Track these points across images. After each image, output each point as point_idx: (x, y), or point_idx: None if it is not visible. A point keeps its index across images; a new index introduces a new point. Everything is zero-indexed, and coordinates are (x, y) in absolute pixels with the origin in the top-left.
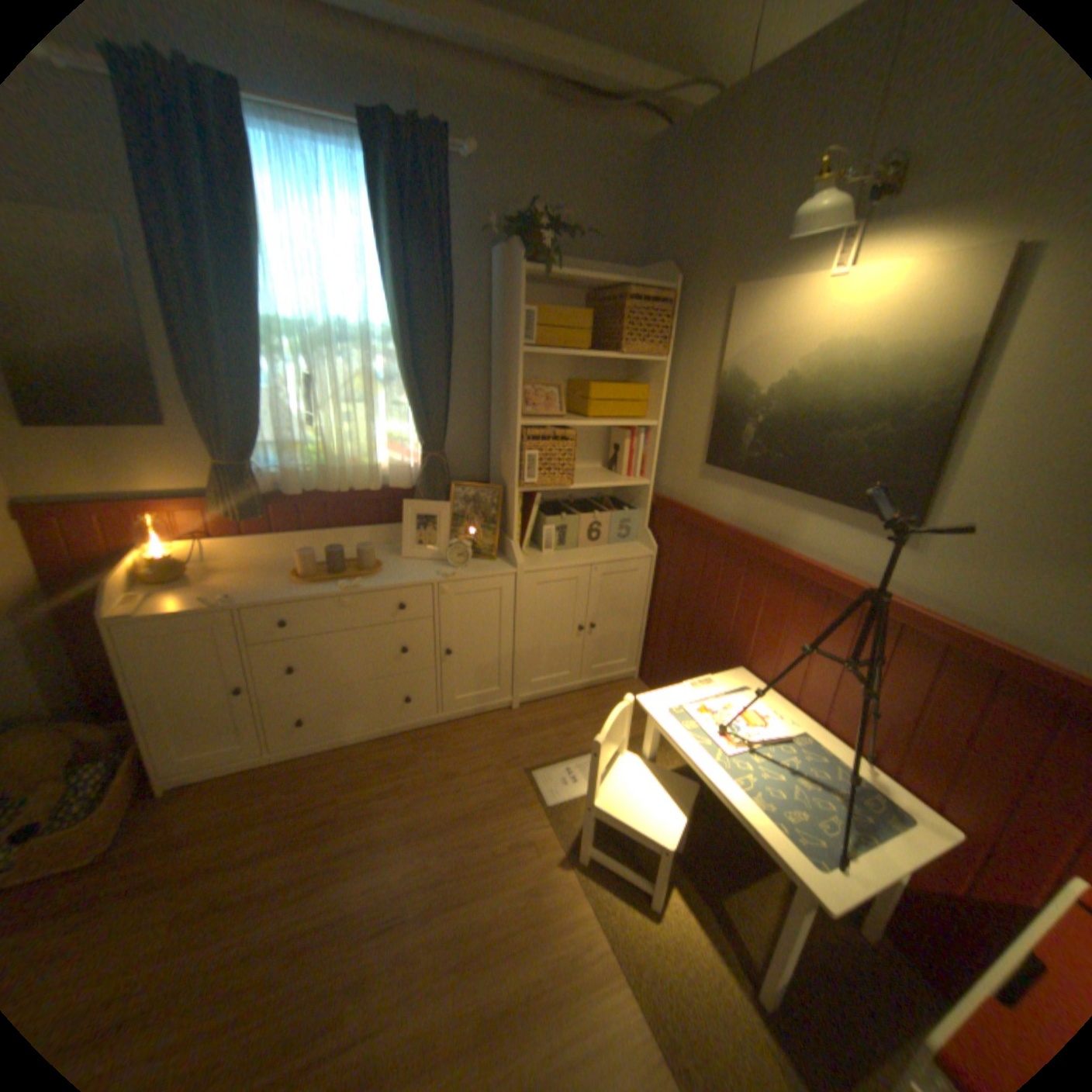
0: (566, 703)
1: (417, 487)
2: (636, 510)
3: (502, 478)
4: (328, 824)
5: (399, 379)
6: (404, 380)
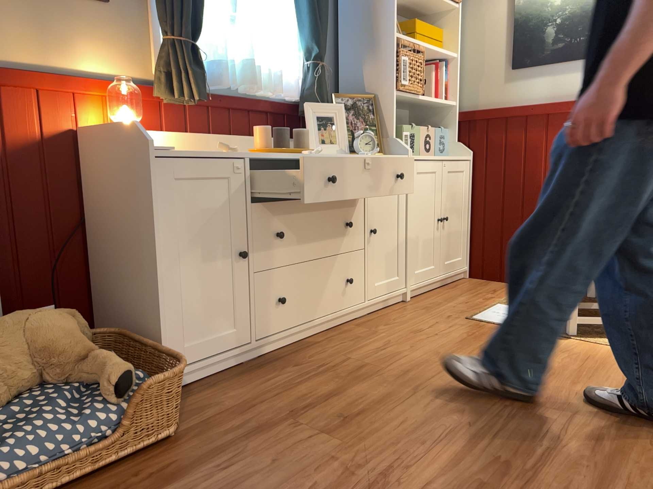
0: (438, 292)
1: (303, 97)
2: (443, 130)
3: (367, 91)
4: (364, 366)
5: None
6: None
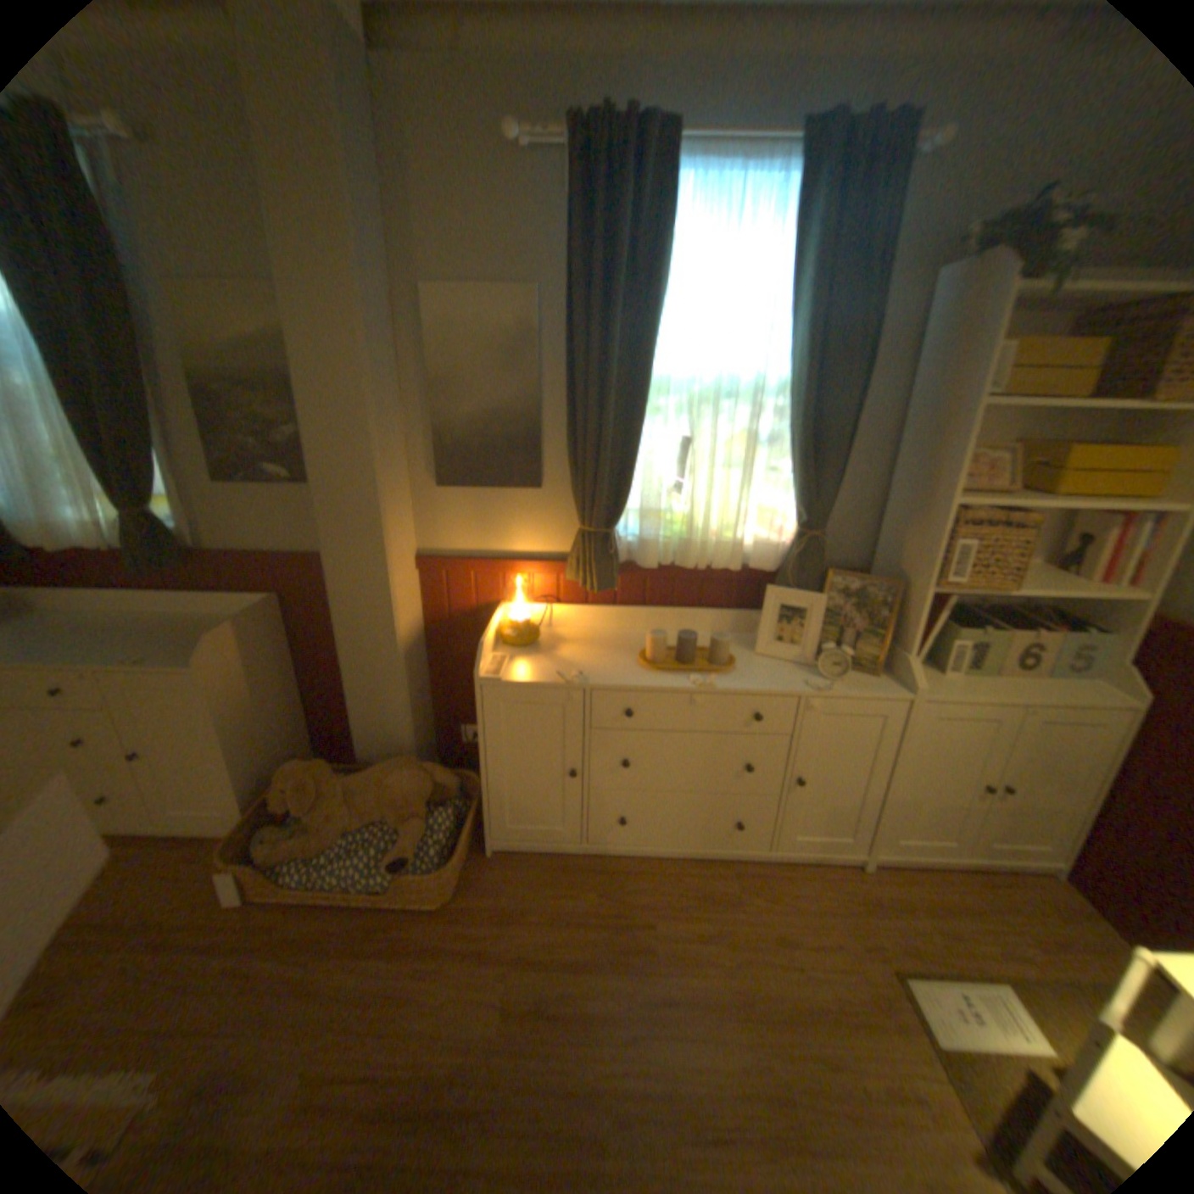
0: (946, 886)
1: (782, 570)
2: (1109, 634)
3: (902, 570)
4: (648, 955)
5: (785, 440)
6: (795, 441)
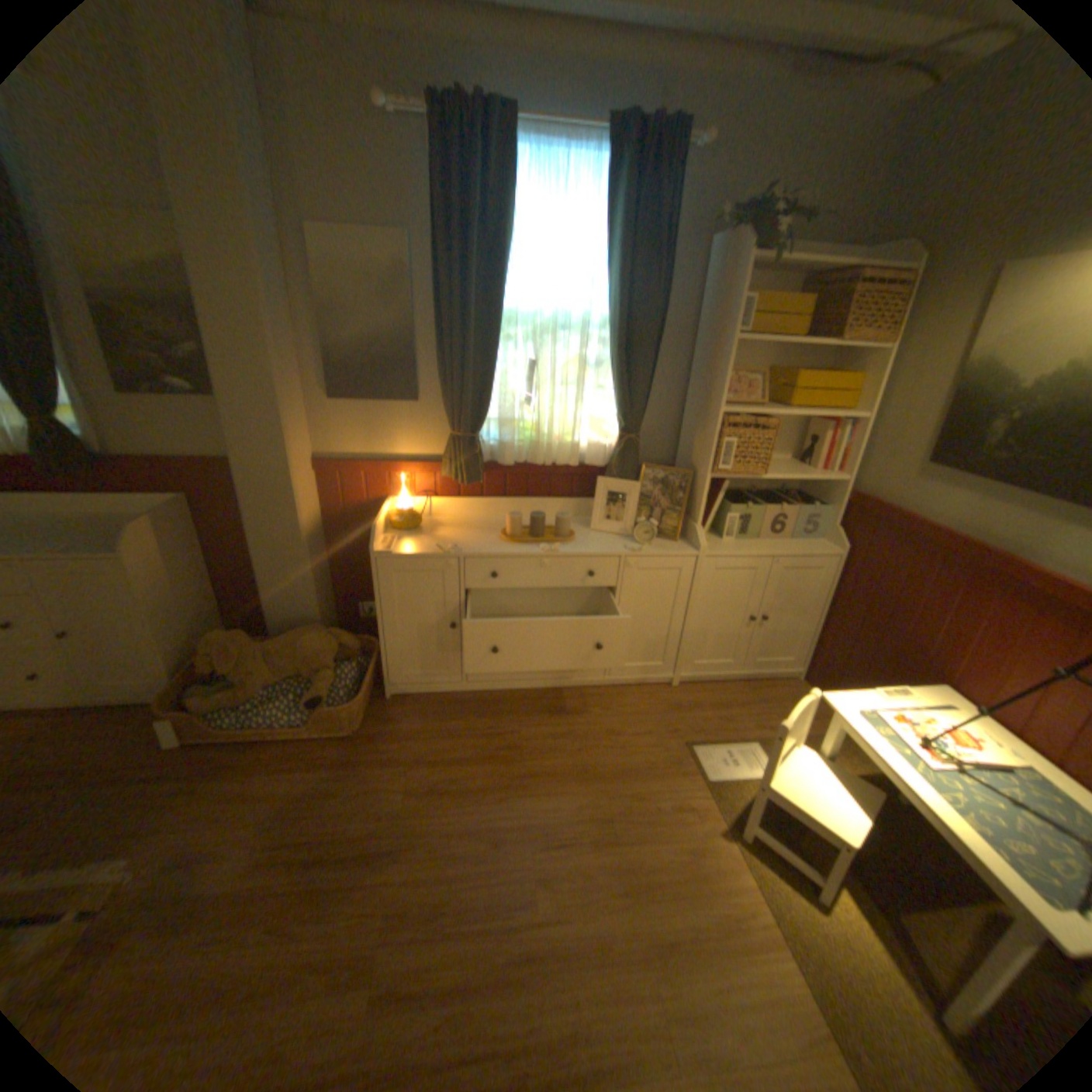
0: (726, 690)
1: (609, 466)
2: (827, 506)
3: (692, 463)
4: (514, 750)
5: (607, 365)
6: (613, 365)
